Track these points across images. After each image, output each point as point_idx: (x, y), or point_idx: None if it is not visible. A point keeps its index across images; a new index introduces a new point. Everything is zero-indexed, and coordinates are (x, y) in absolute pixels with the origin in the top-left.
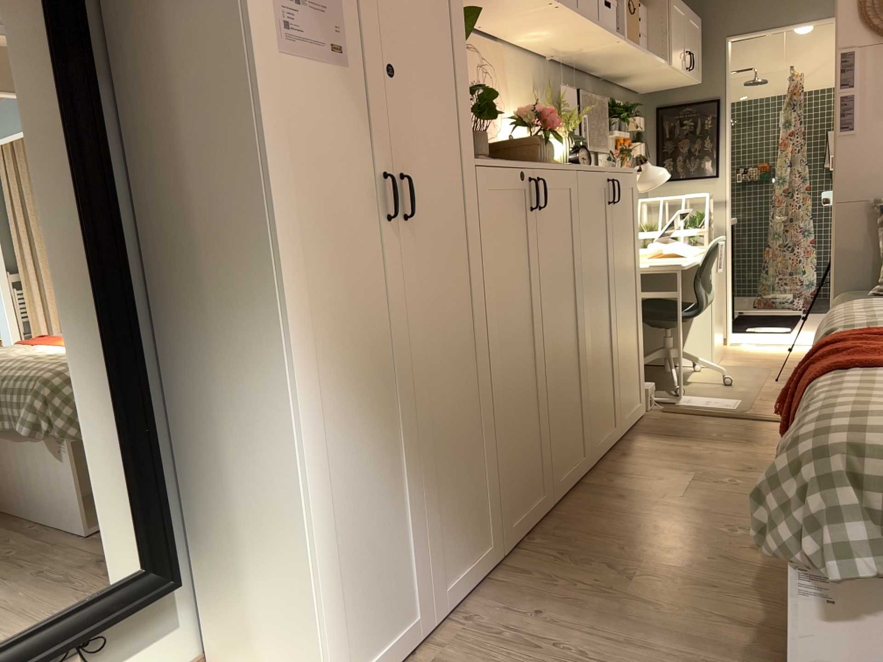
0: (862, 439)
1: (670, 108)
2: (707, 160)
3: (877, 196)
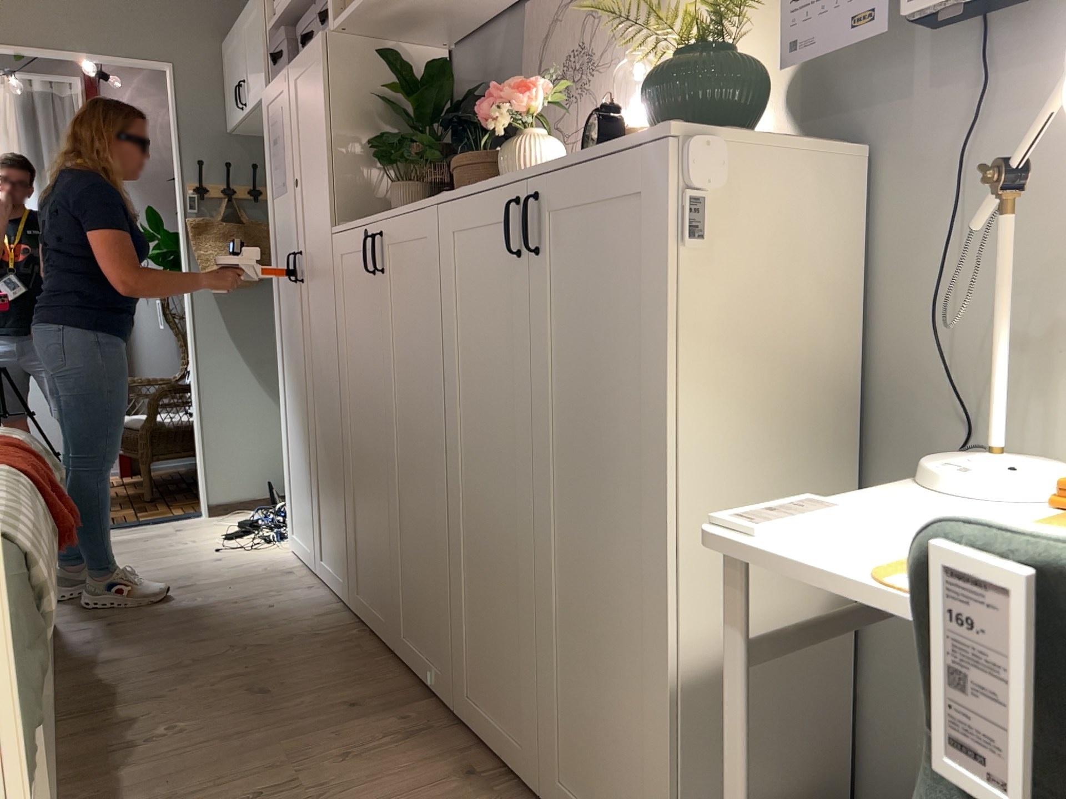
0: None
1: None
2: None
3: None
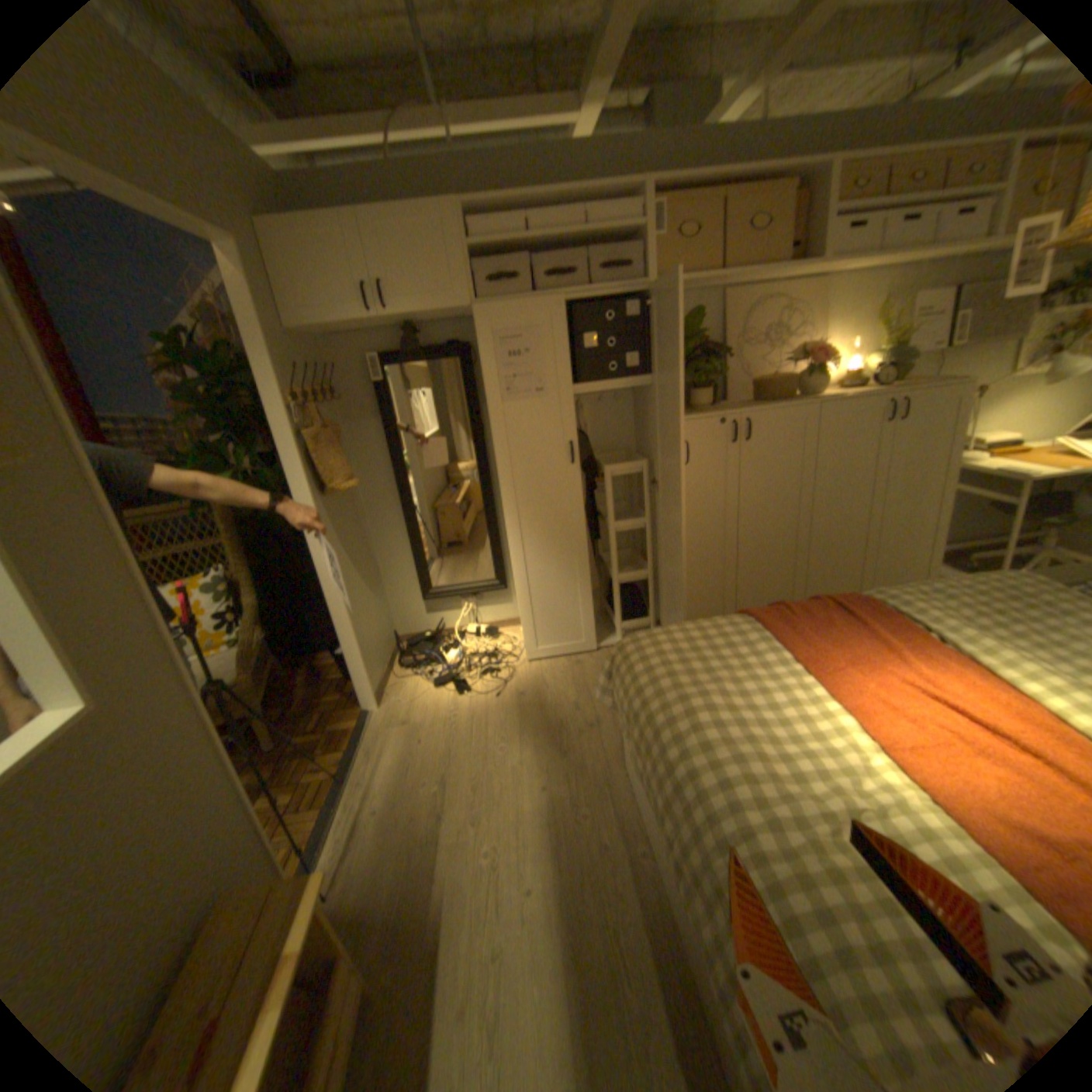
0: (635, 644)
1: None
2: None
3: None
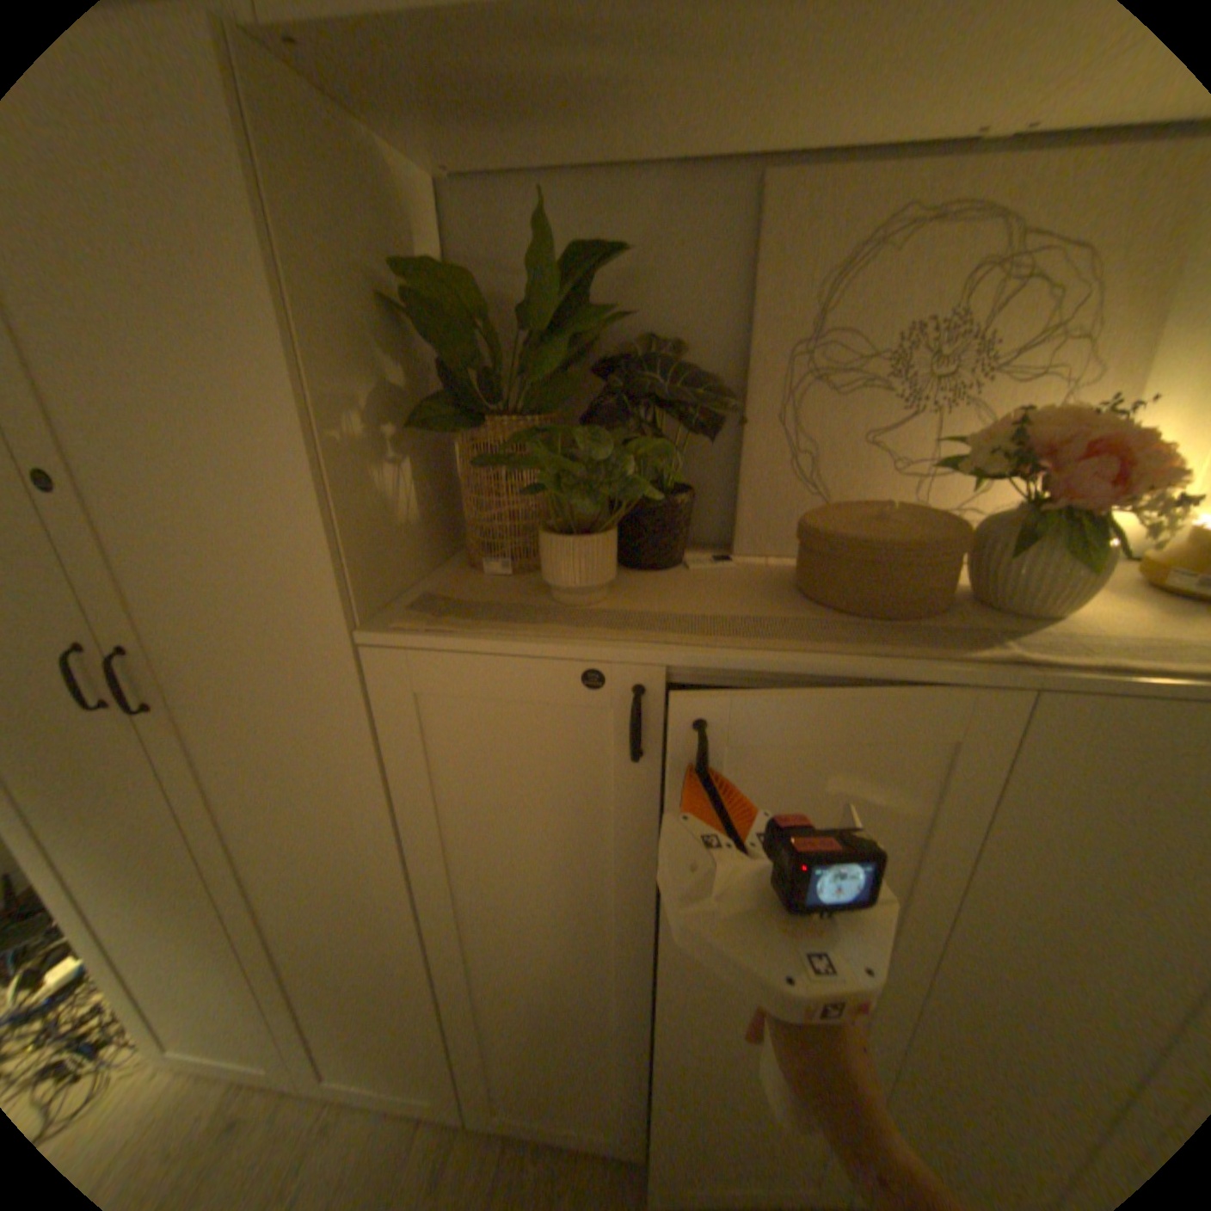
0: None
1: None
2: None
3: None
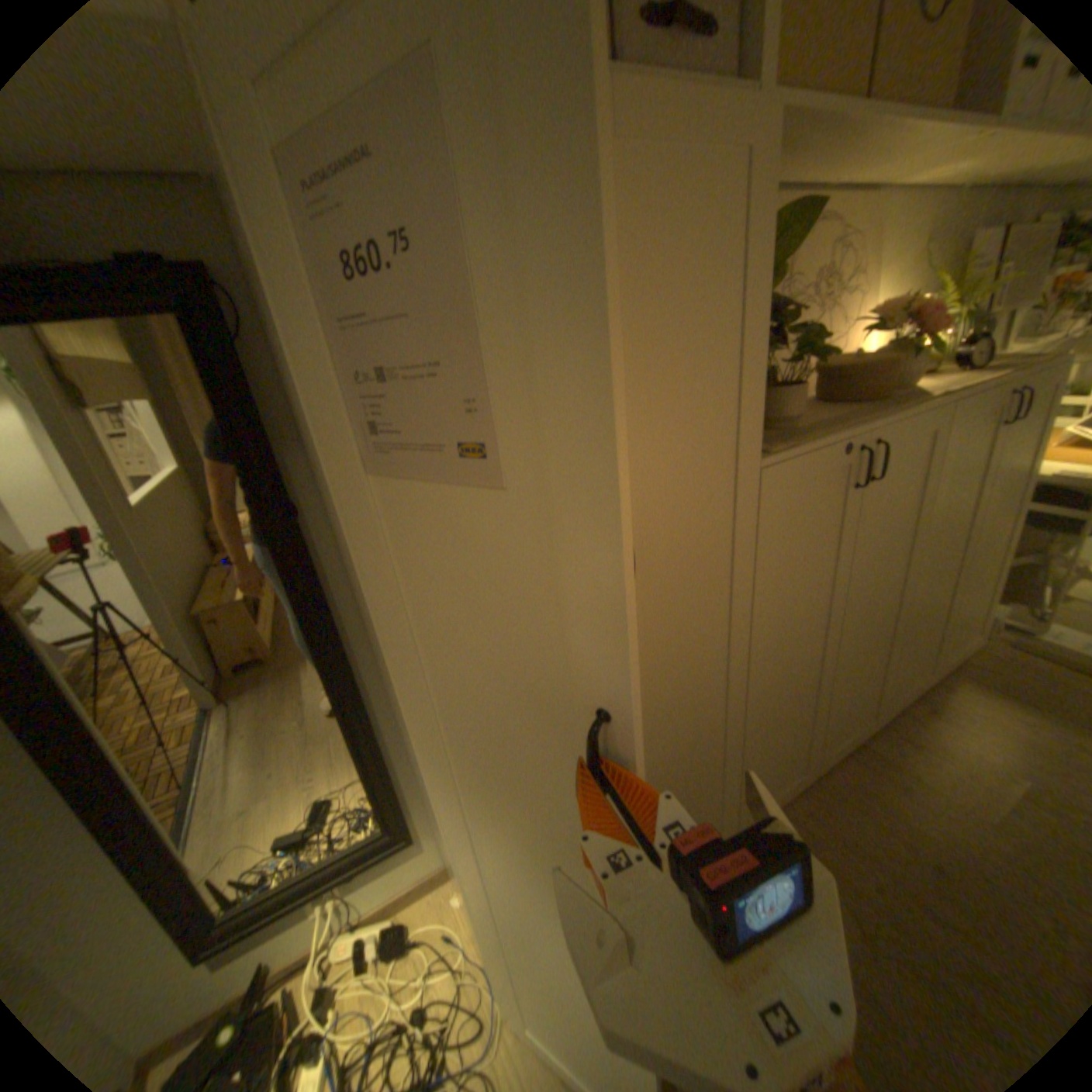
0: None
1: None
2: None
3: None
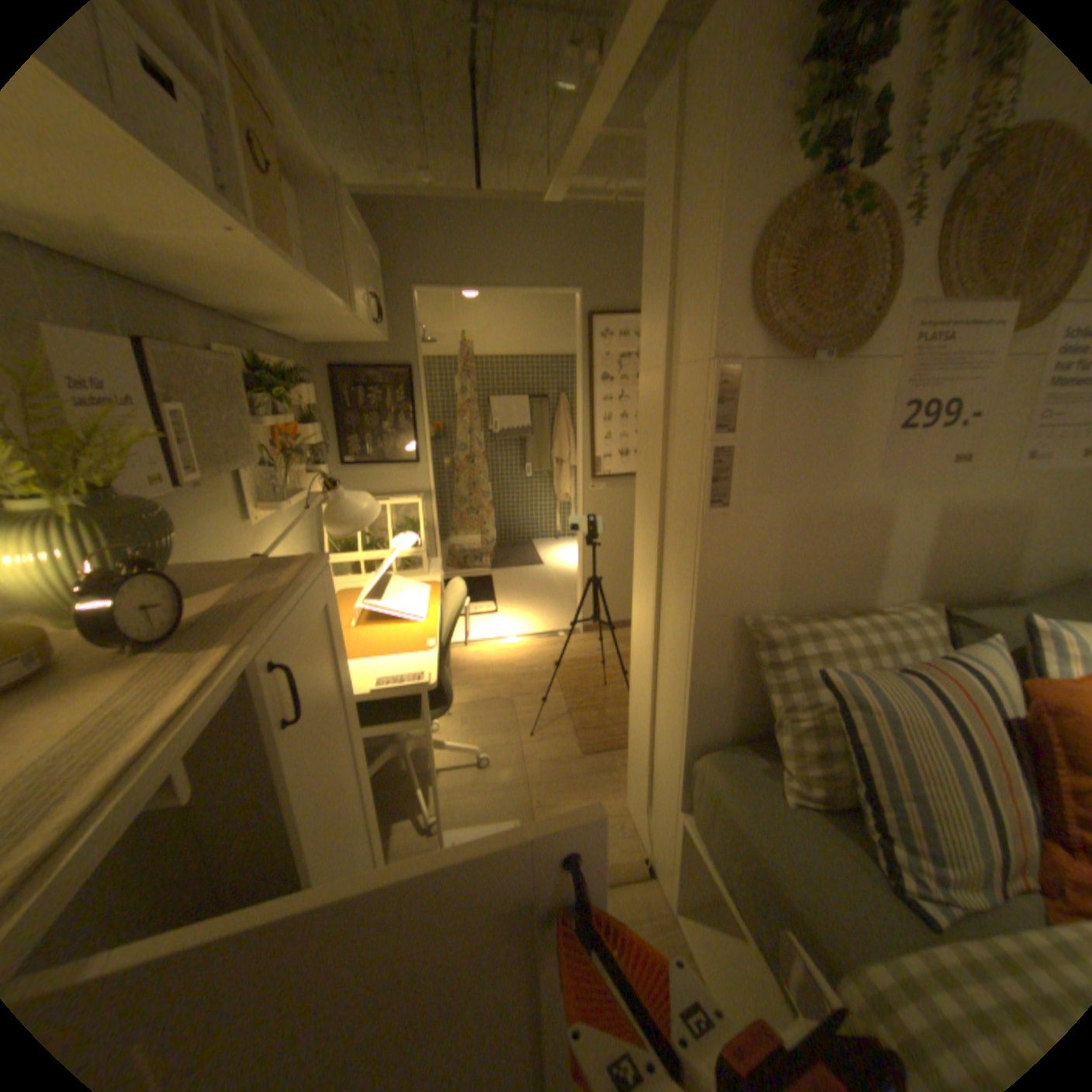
0: None
1: (353, 366)
2: (409, 441)
3: (752, 608)
